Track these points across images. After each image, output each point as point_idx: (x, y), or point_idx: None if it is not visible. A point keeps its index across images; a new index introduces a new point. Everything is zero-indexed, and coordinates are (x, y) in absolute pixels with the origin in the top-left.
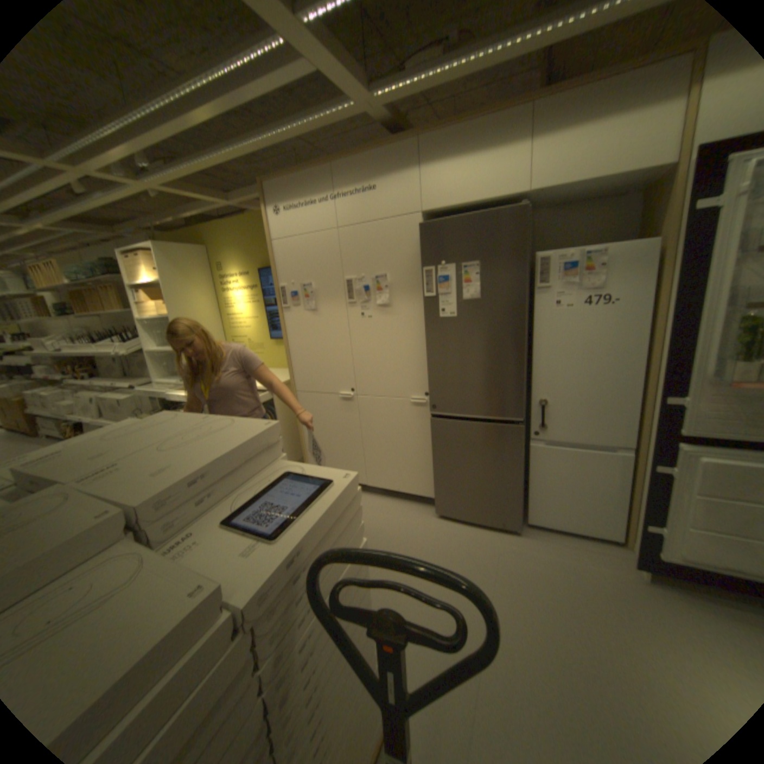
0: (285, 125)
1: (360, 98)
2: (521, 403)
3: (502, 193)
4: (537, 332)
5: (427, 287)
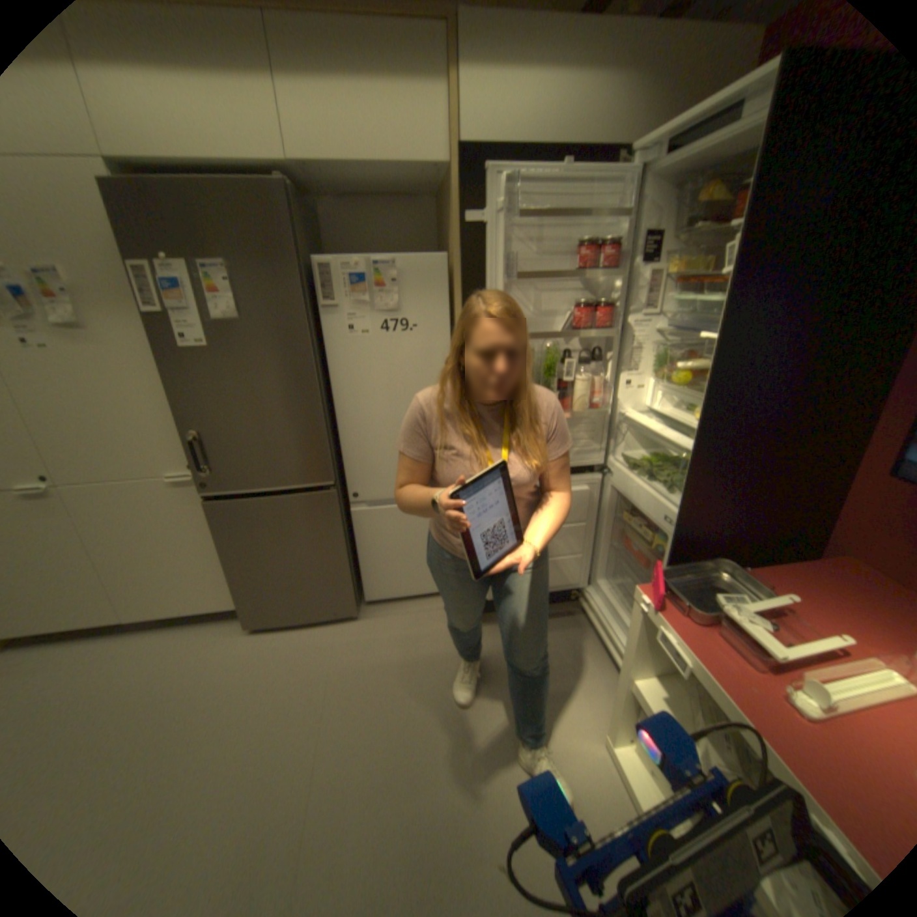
0: None
1: None
2: (327, 461)
3: (244, 154)
4: (333, 366)
5: (143, 296)
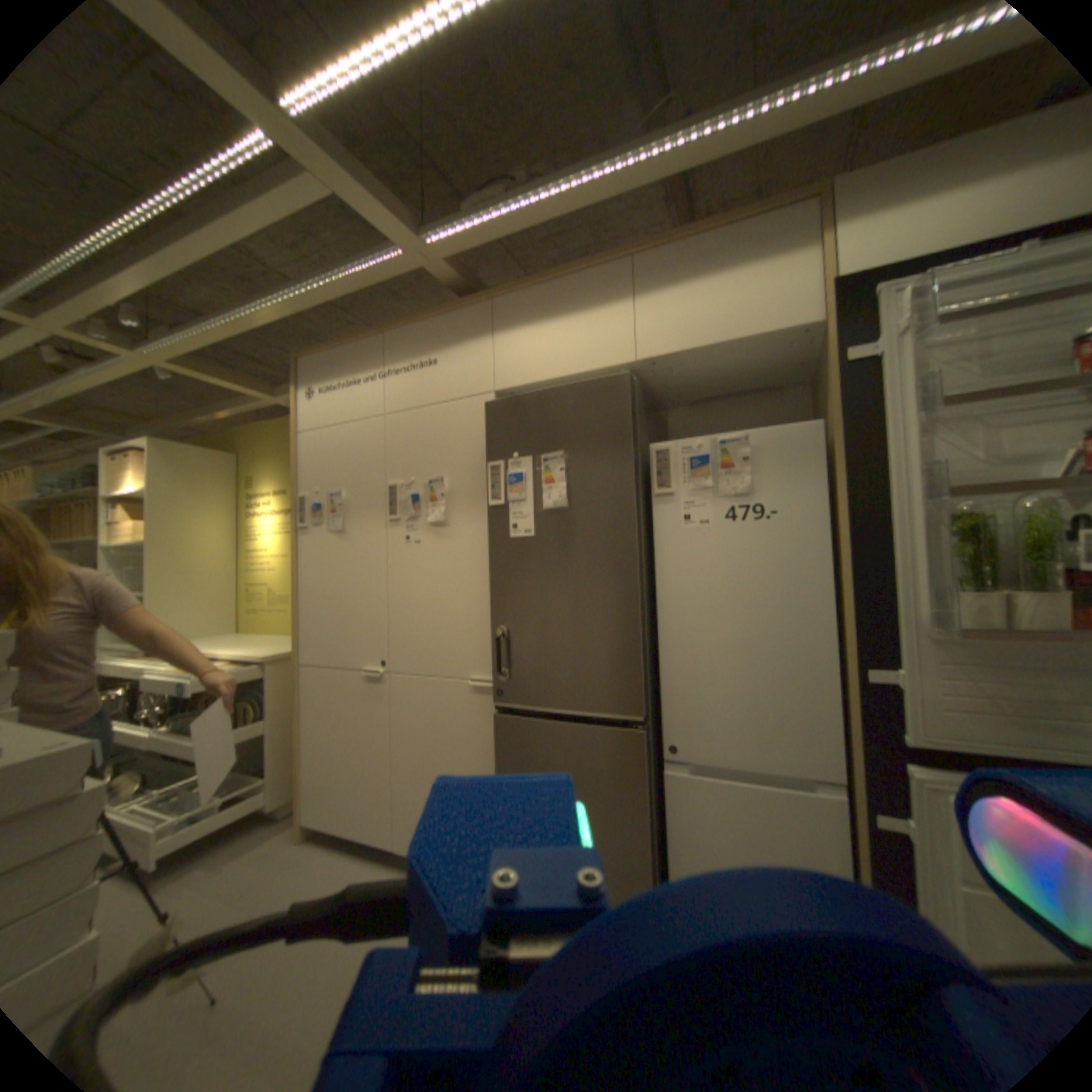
0: (315, 278)
1: (406, 243)
2: (638, 685)
3: (598, 364)
4: (660, 563)
5: (492, 491)
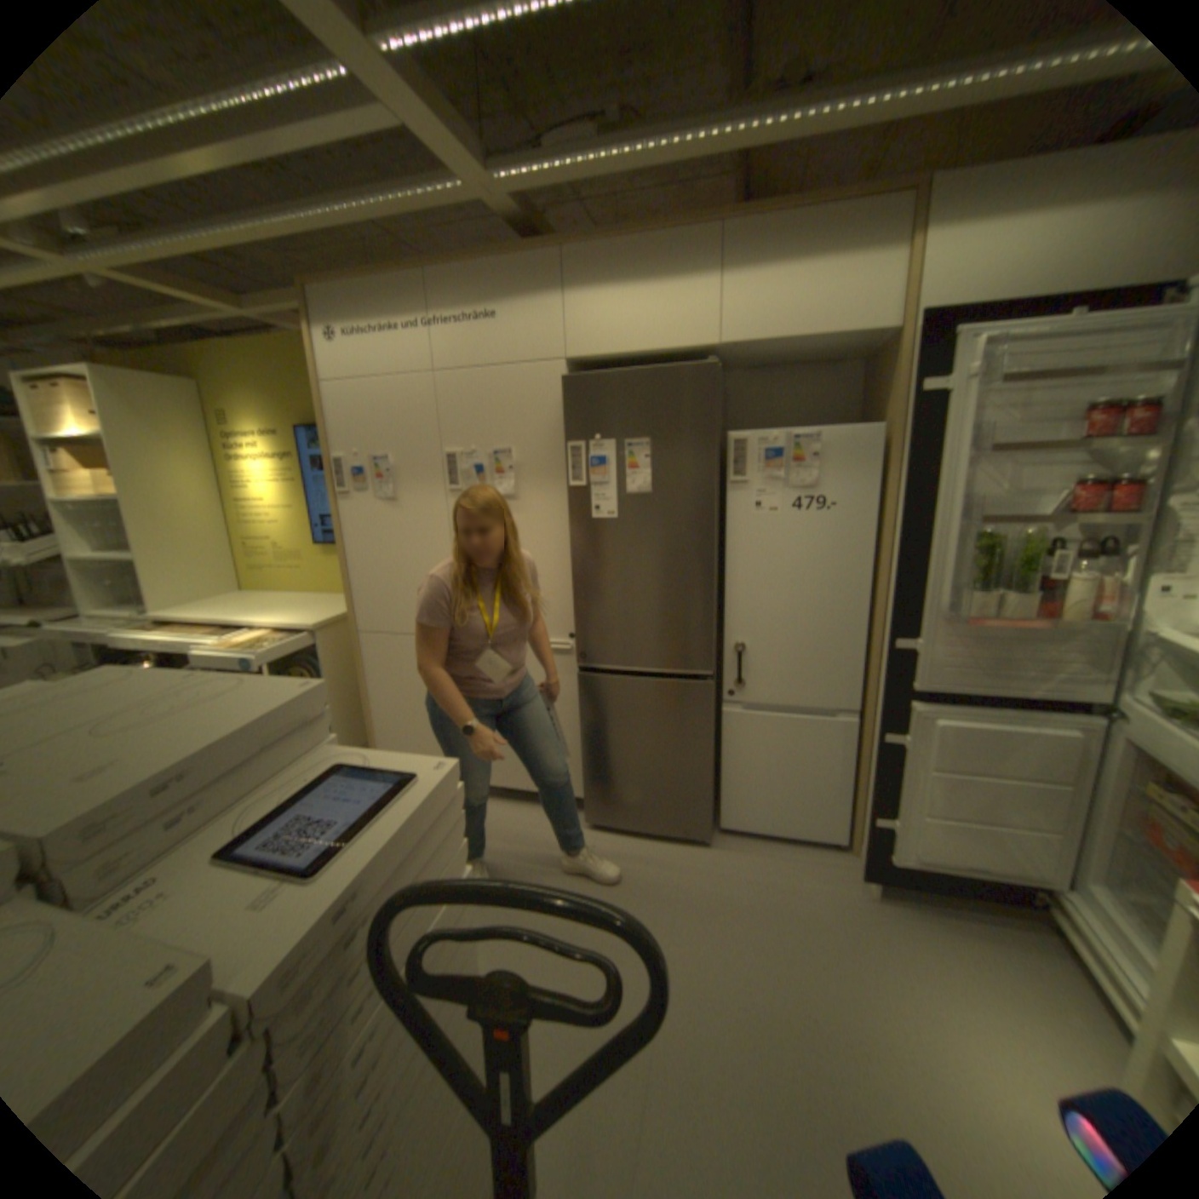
0: (346, 200)
1: (471, 177)
2: (709, 648)
3: (682, 343)
4: (730, 545)
5: (573, 473)
